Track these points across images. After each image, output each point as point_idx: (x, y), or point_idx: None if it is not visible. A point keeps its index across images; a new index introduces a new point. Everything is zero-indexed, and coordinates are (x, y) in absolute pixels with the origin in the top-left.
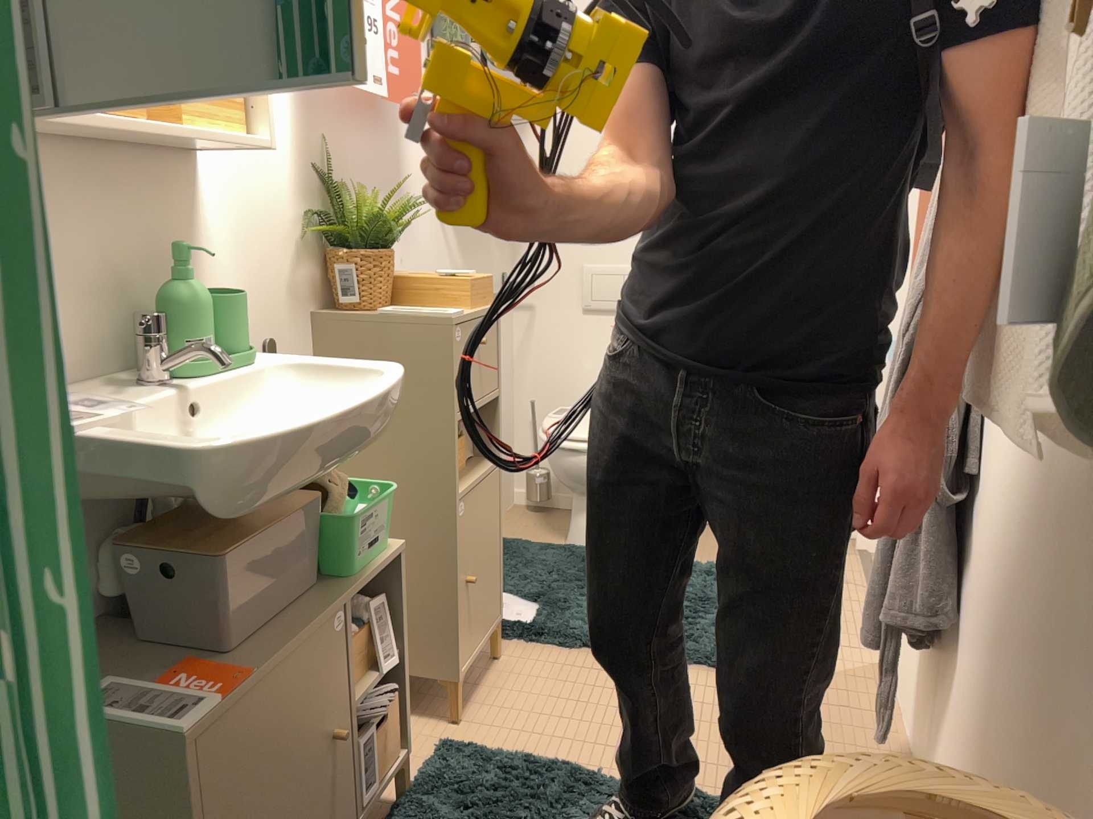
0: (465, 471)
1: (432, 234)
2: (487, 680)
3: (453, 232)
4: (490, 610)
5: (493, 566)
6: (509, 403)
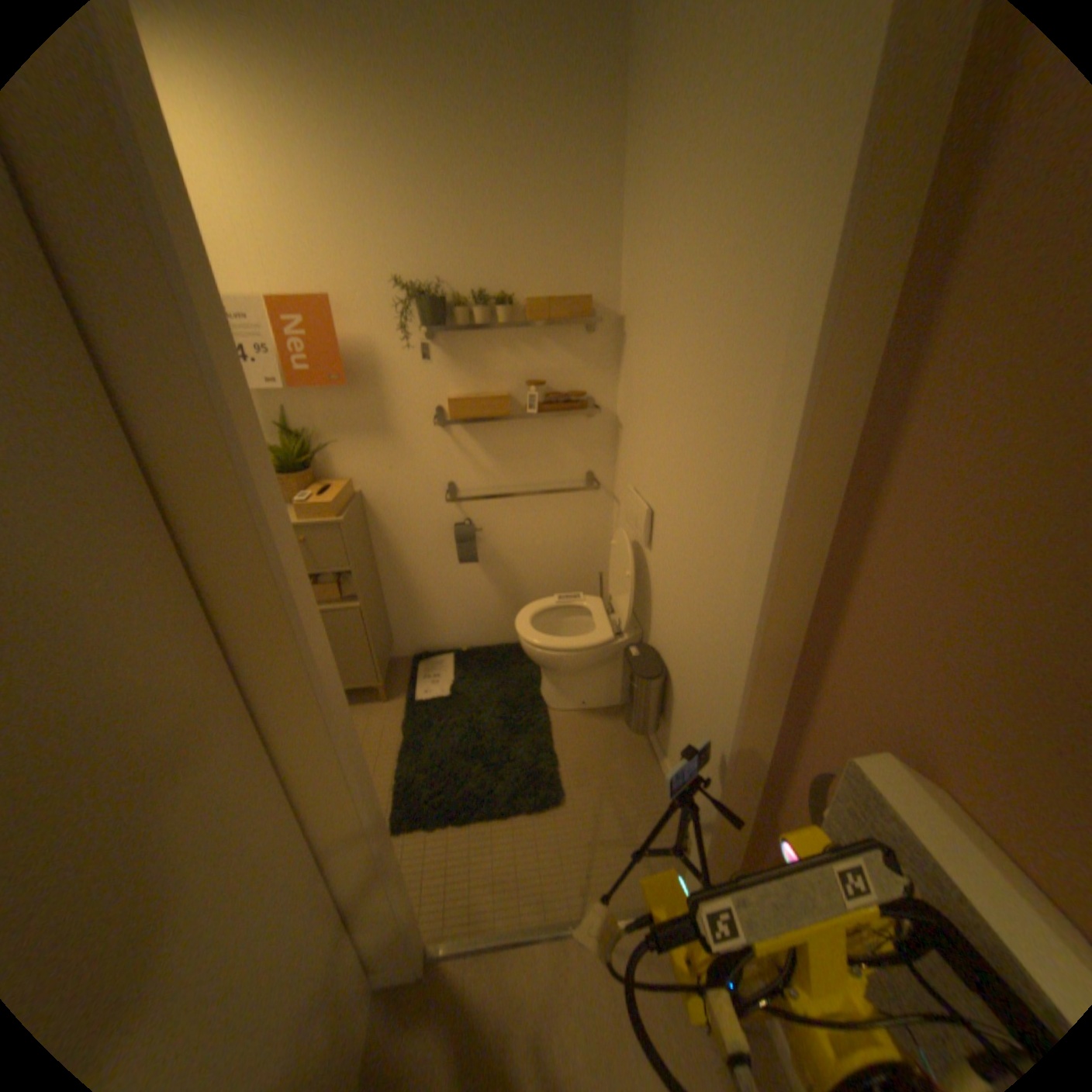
0: (331, 602)
1: (436, 450)
2: (361, 706)
3: (474, 447)
4: (353, 675)
5: (356, 657)
6: (595, 566)
